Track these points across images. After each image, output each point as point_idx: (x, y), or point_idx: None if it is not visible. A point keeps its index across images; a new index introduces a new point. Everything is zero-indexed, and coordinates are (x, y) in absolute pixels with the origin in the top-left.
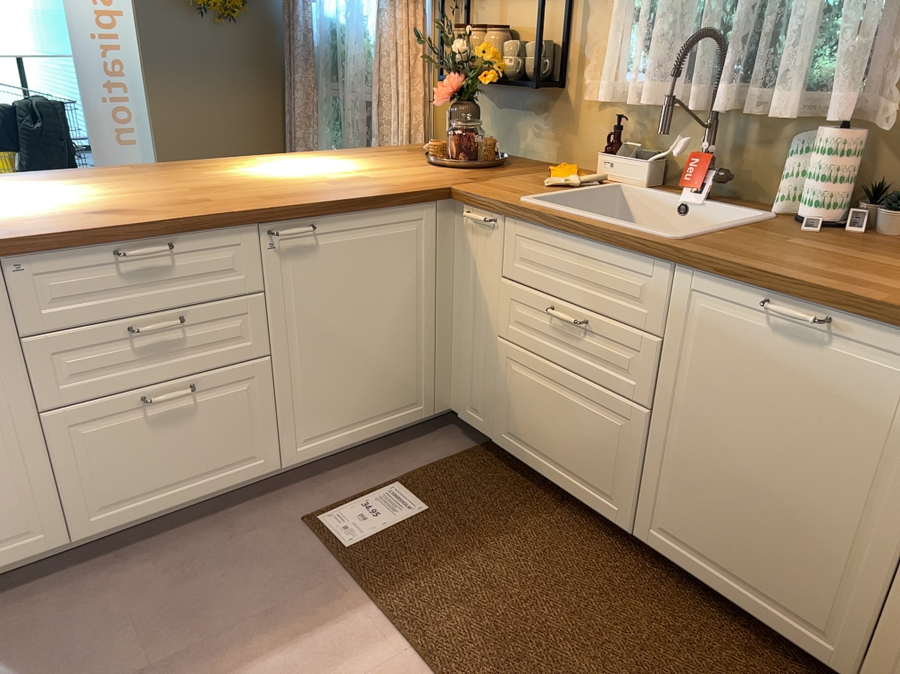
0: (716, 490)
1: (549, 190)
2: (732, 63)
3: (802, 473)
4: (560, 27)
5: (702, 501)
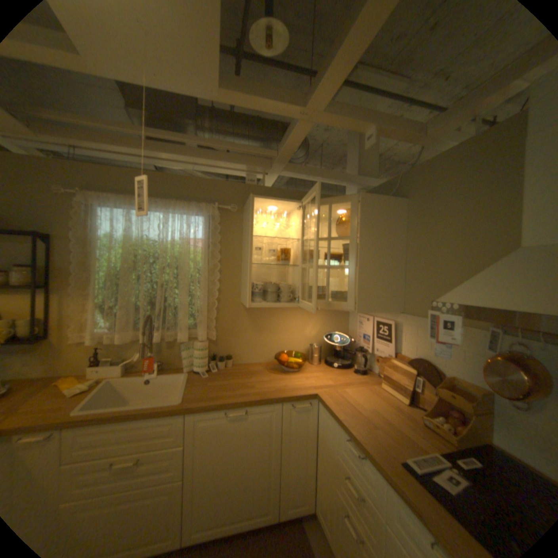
0: (219, 494)
1: (74, 399)
2: (158, 324)
3: (248, 464)
4: (40, 309)
5: (214, 503)
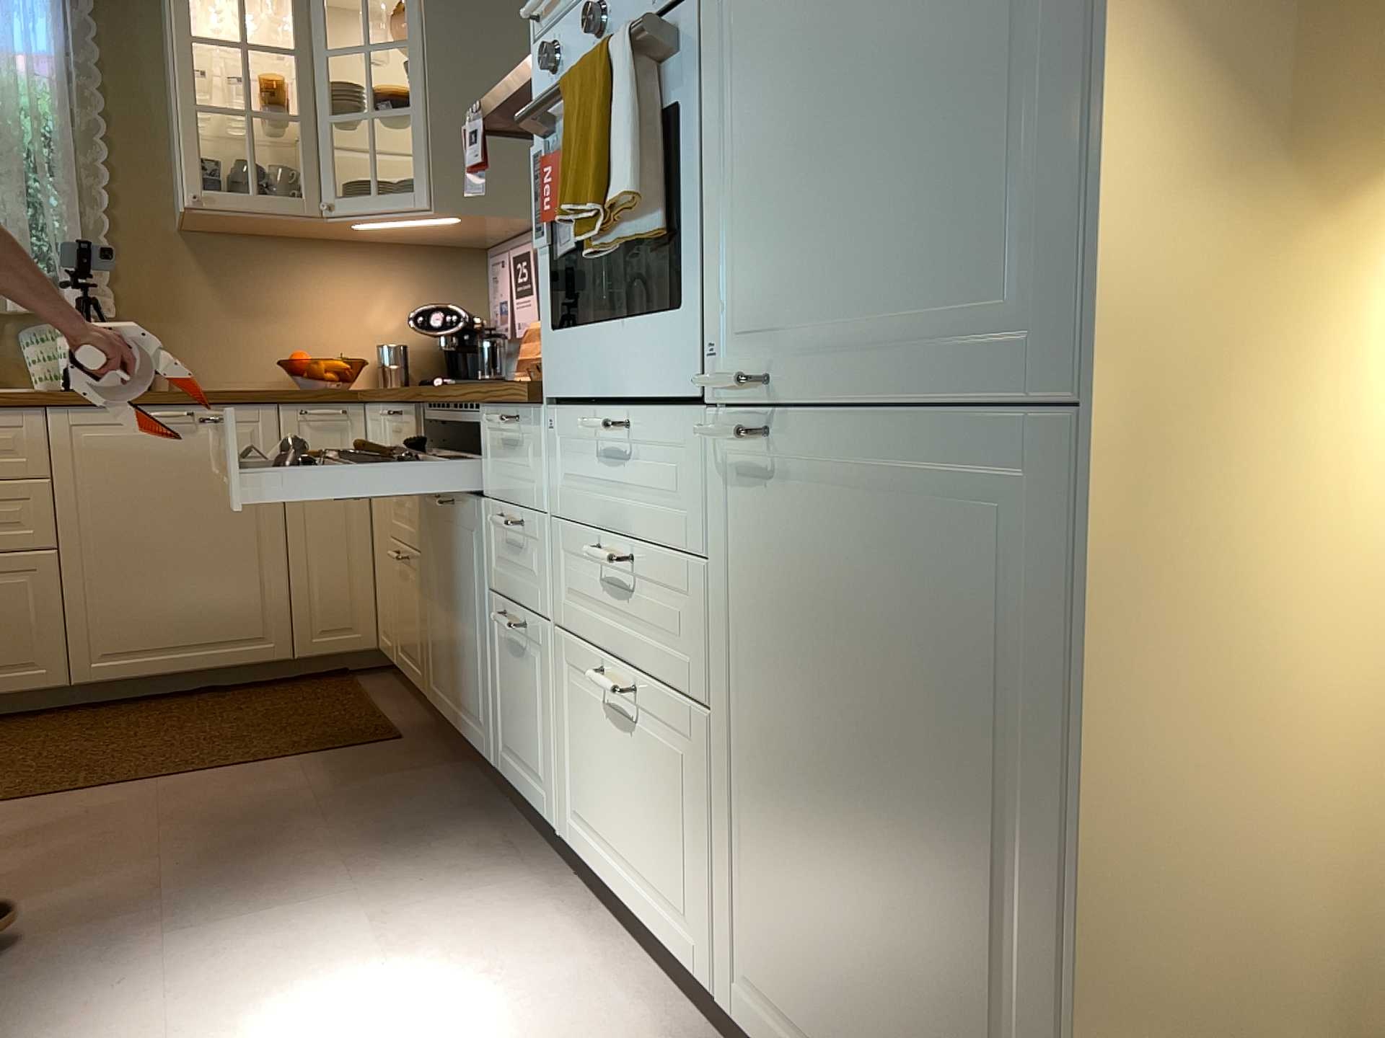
0: (145, 584)
1: None
2: None
3: (209, 528)
4: None
5: (136, 602)
